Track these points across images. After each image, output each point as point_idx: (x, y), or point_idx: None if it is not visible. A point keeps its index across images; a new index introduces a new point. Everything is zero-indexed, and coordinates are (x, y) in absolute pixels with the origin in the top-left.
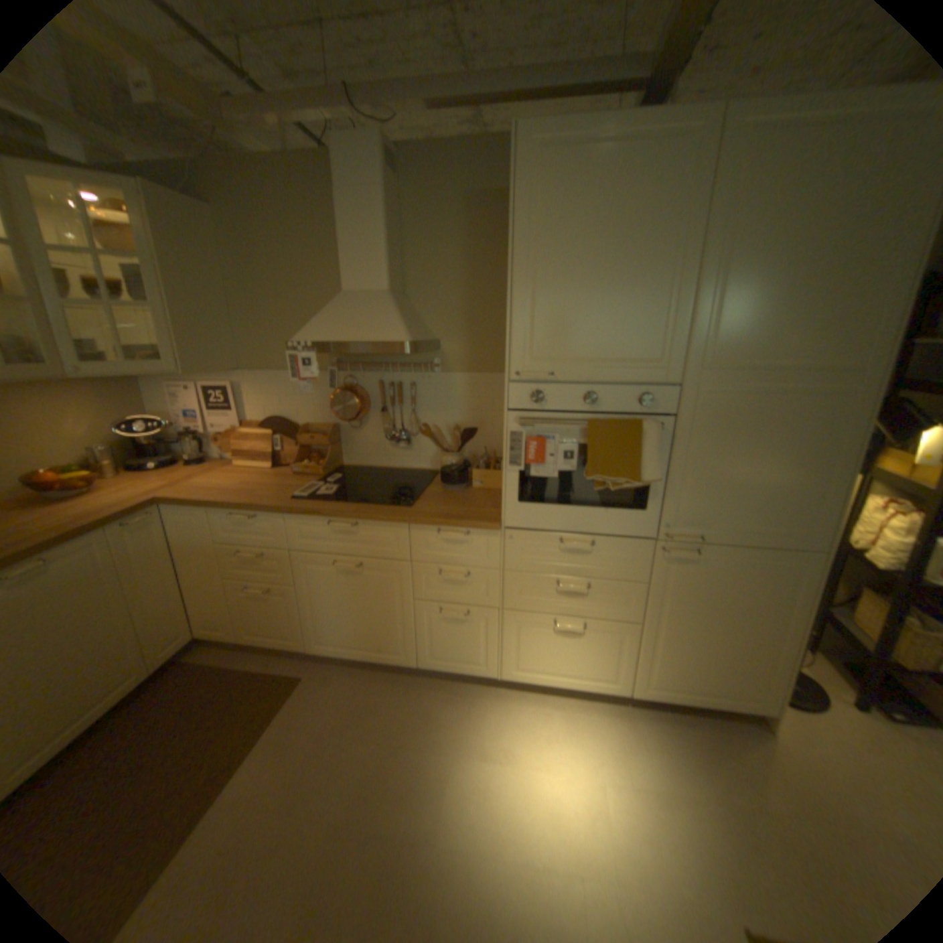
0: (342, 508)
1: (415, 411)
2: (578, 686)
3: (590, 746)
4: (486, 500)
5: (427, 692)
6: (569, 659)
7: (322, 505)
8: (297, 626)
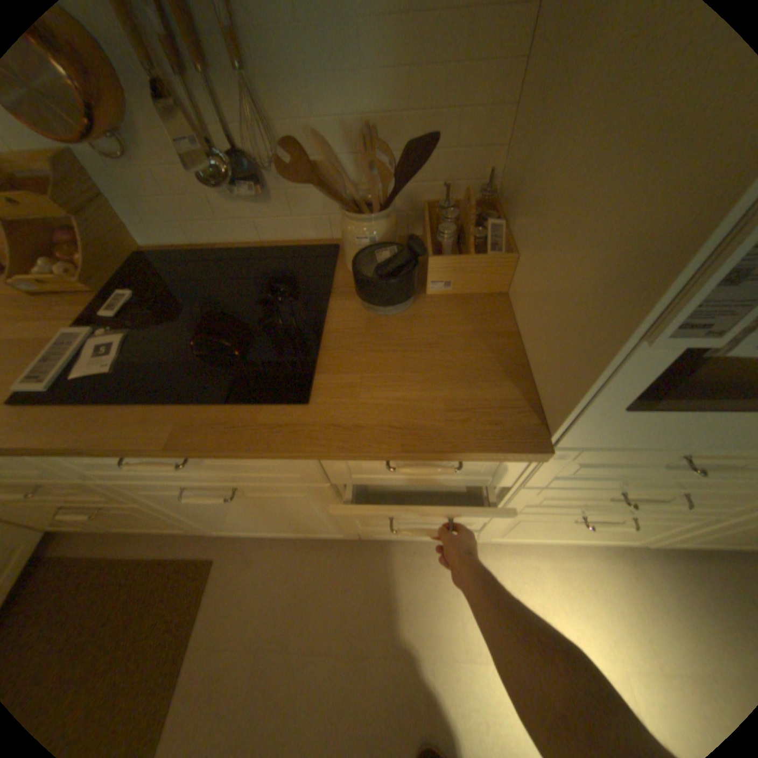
0: (133, 429)
1: (246, 79)
2: (580, 543)
3: (596, 610)
4: (477, 341)
5: (377, 554)
6: (583, 534)
7: (84, 416)
8: (174, 523)
